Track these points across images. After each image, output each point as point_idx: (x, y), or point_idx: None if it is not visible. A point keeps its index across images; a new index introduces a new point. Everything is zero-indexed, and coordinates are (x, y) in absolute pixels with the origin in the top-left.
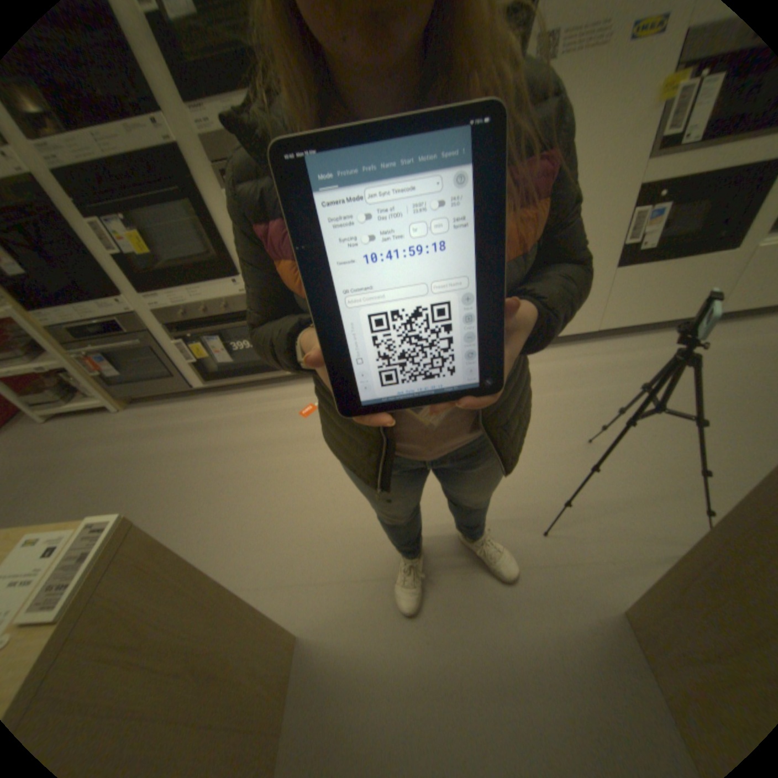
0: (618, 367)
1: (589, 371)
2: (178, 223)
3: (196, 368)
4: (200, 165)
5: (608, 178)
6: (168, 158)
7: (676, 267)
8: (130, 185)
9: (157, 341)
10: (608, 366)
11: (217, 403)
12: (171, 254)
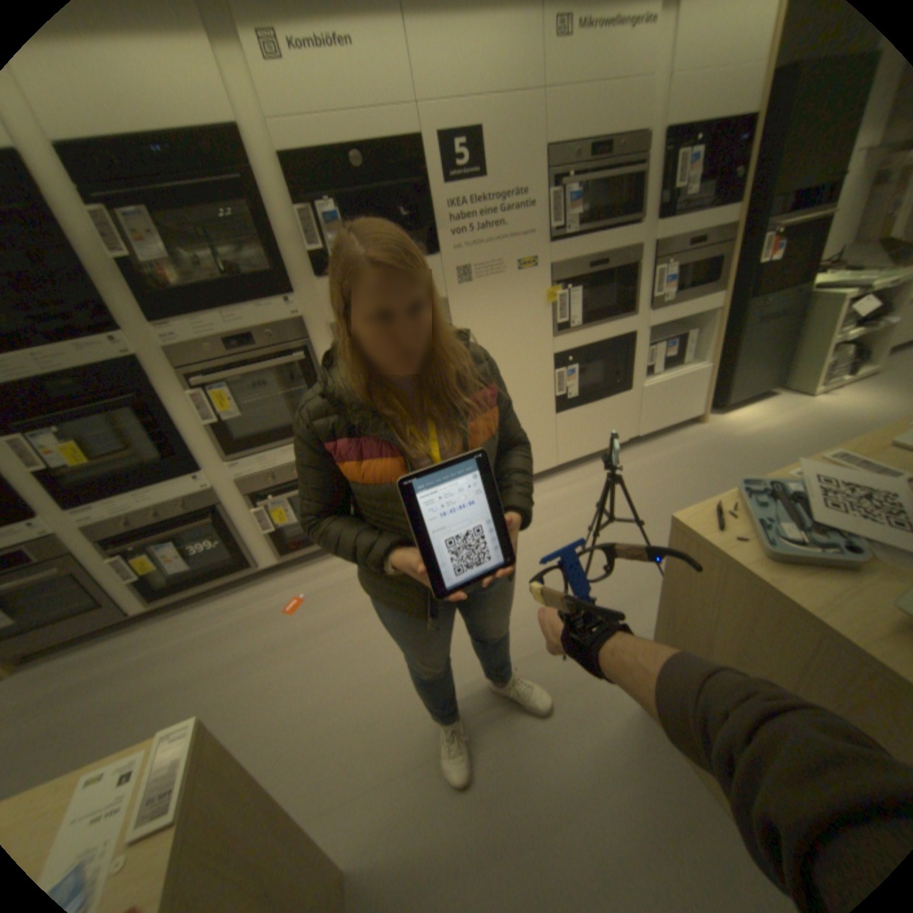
0: (580, 494)
1: (559, 502)
2: (124, 427)
3: (133, 589)
4: (160, 372)
5: (529, 353)
6: (123, 368)
7: (596, 409)
8: (71, 397)
9: (80, 565)
10: (572, 496)
11: (163, 628)
12: (111, 460)
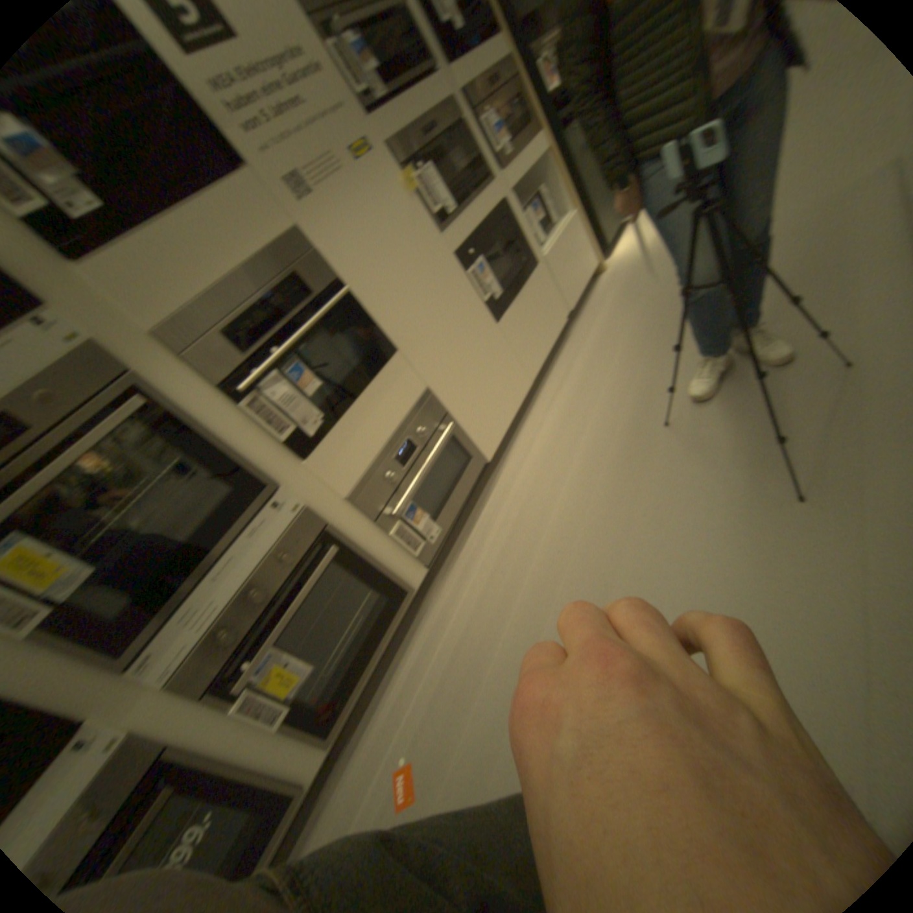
0: (581, 380)
1: (572, 400)
2: None
3: None
4: None
5: (430, 254)
6: None
7: (526, 291)
8: None
9: None
10: (576, 386)
11: None
12: None
